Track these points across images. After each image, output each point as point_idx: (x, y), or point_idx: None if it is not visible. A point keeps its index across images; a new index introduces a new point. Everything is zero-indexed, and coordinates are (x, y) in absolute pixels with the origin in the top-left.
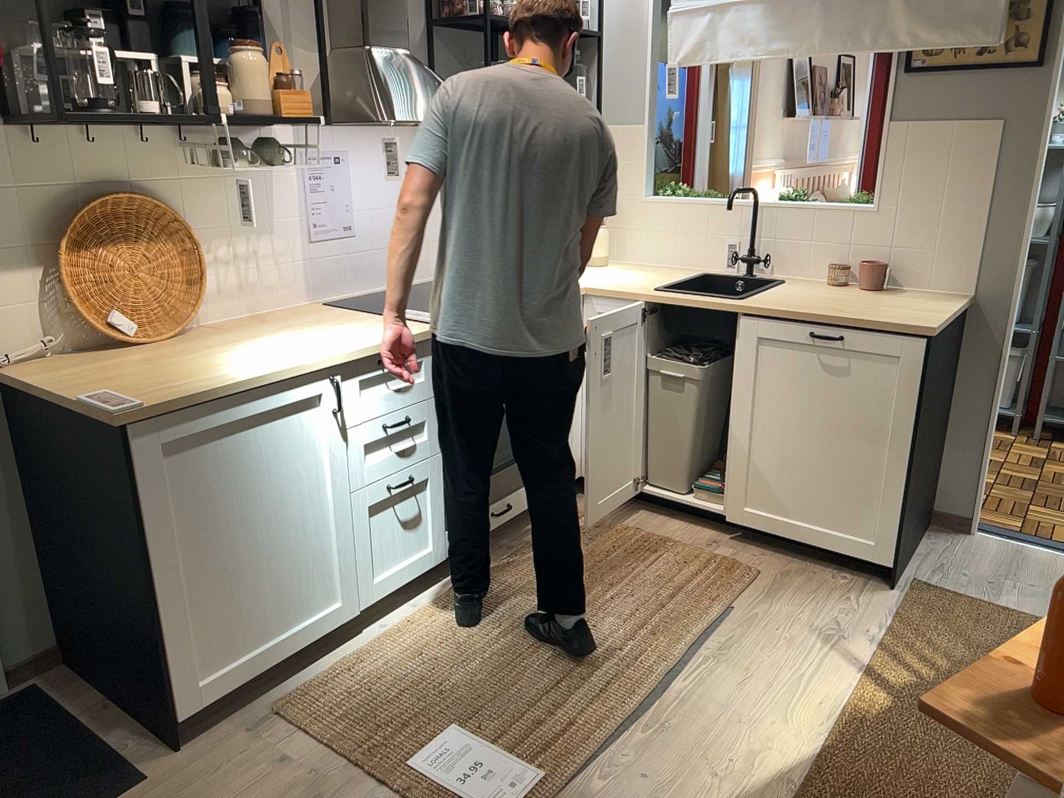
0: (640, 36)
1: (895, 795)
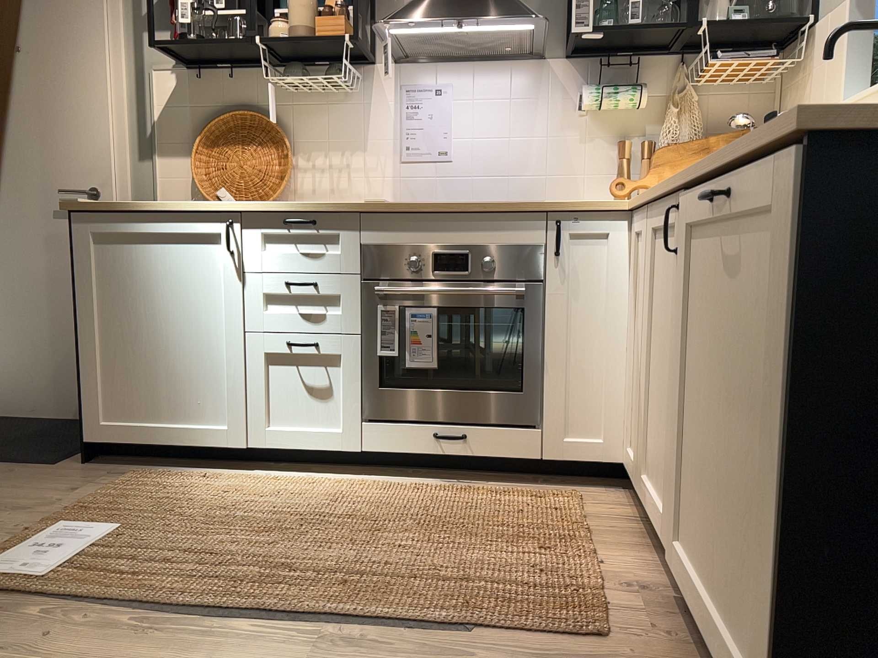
0: None
1: None
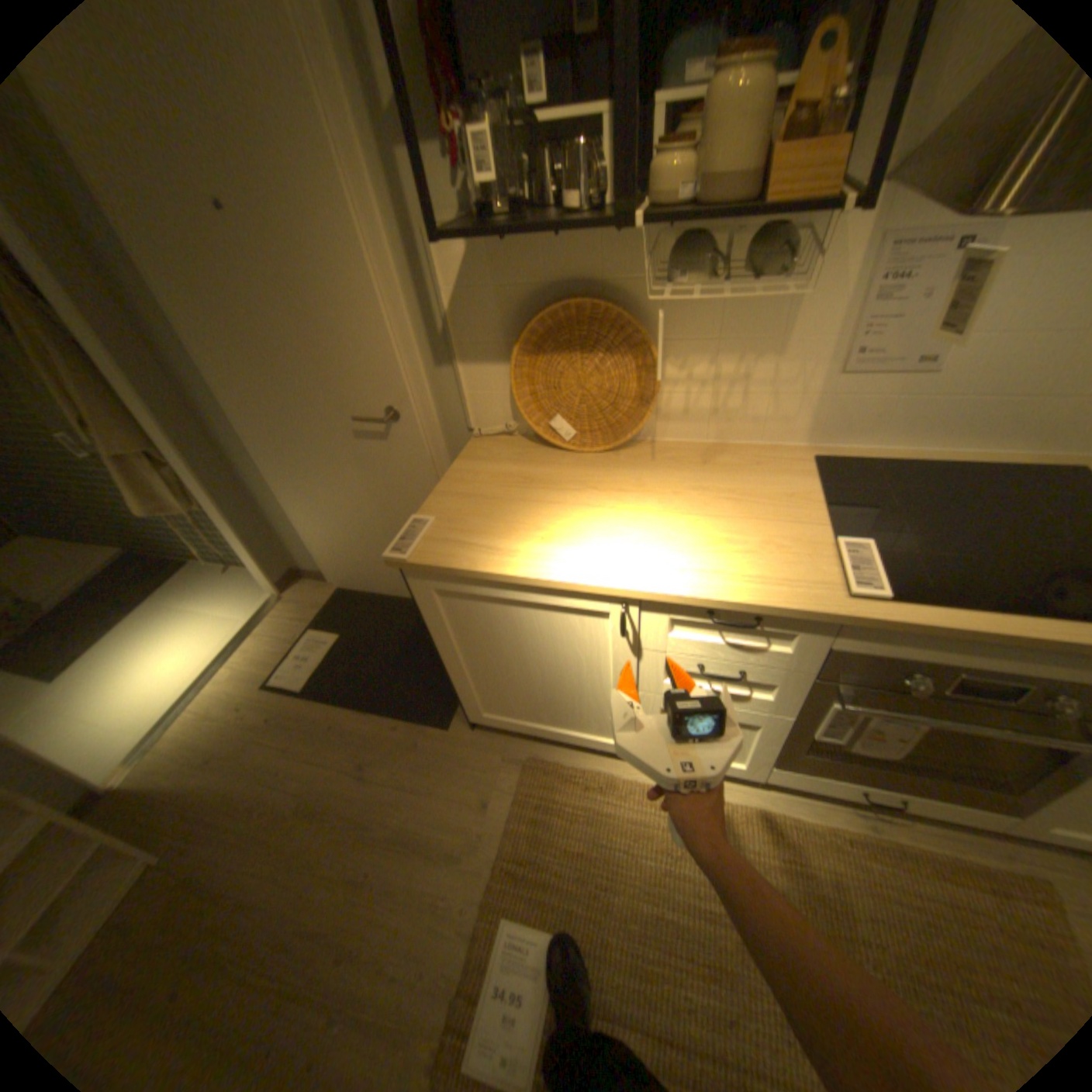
0: None
1: None
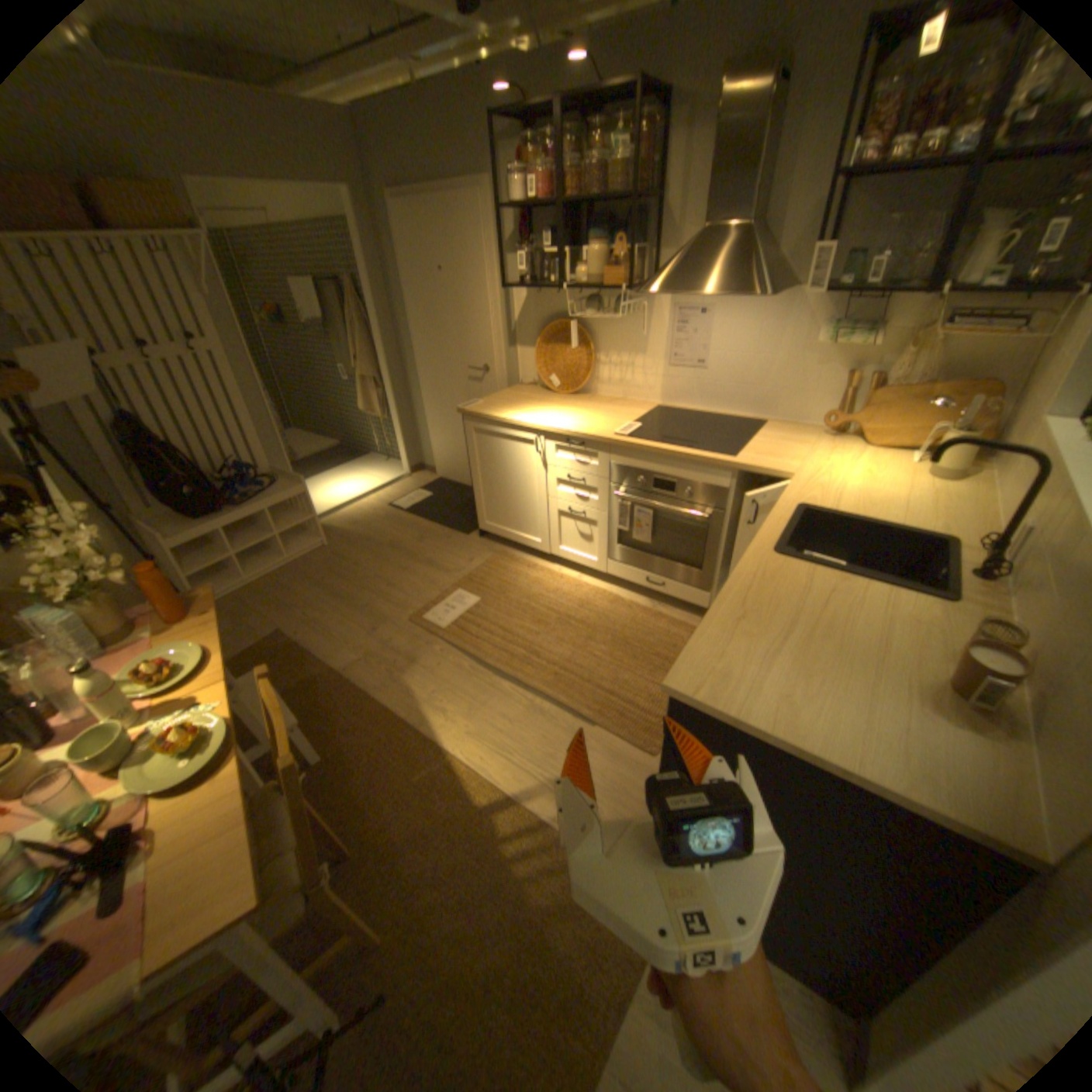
0: None
1: (397, 776)
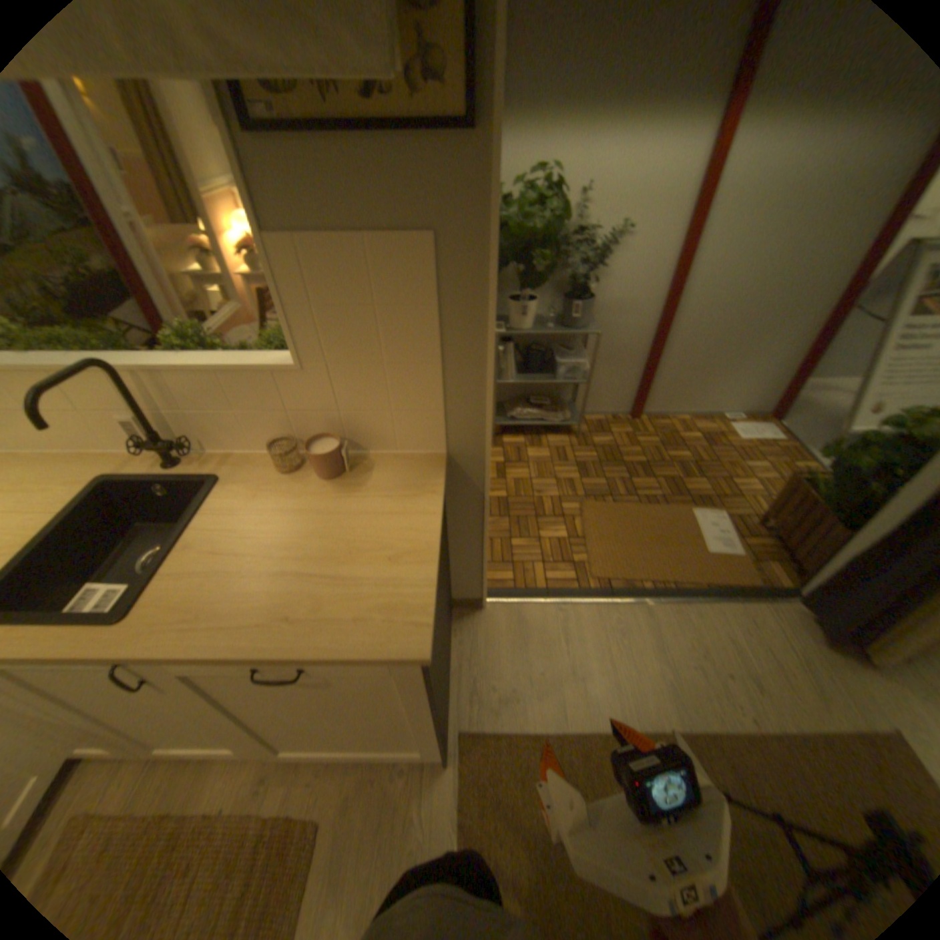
0: None
1: None
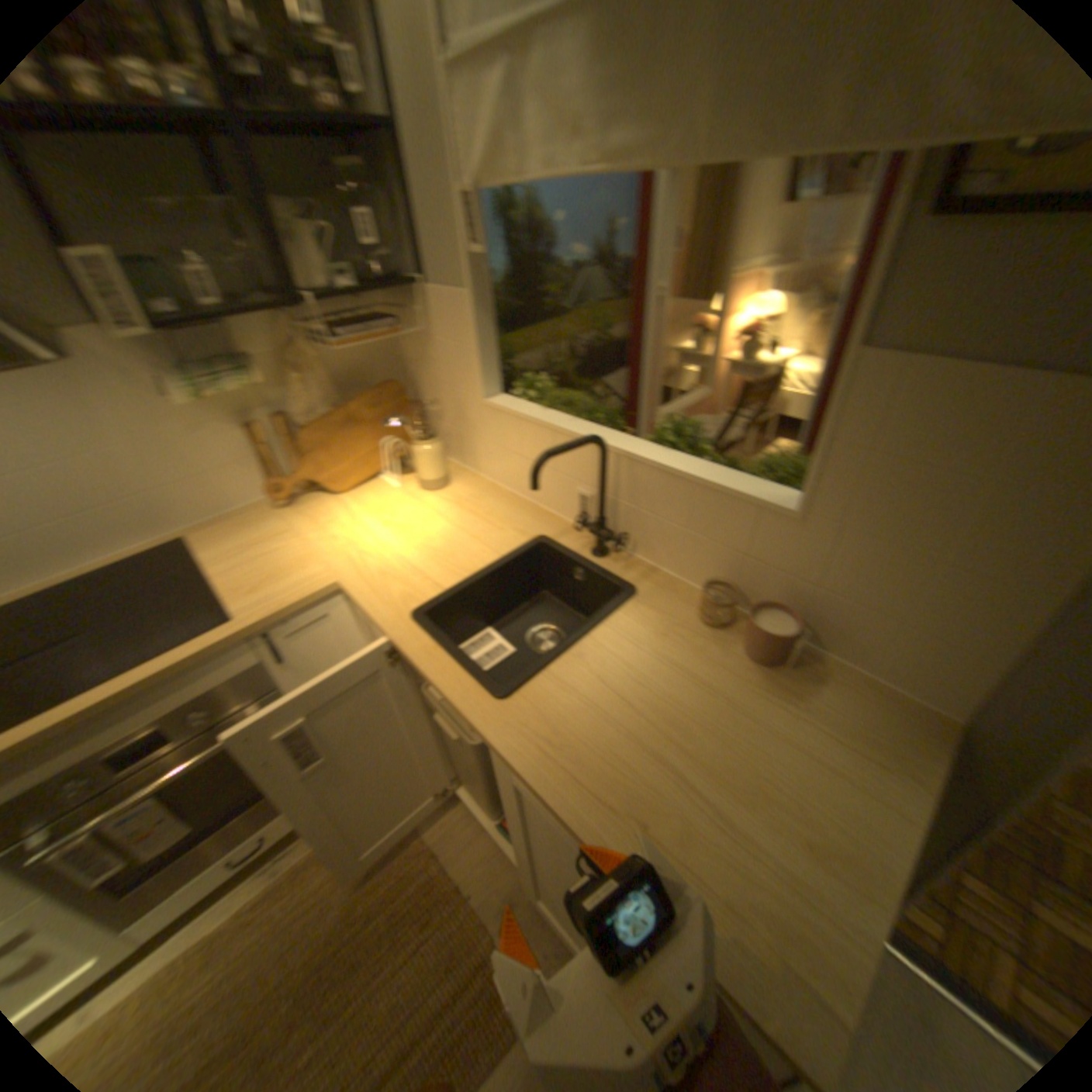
0: (433, 118)
1: None
